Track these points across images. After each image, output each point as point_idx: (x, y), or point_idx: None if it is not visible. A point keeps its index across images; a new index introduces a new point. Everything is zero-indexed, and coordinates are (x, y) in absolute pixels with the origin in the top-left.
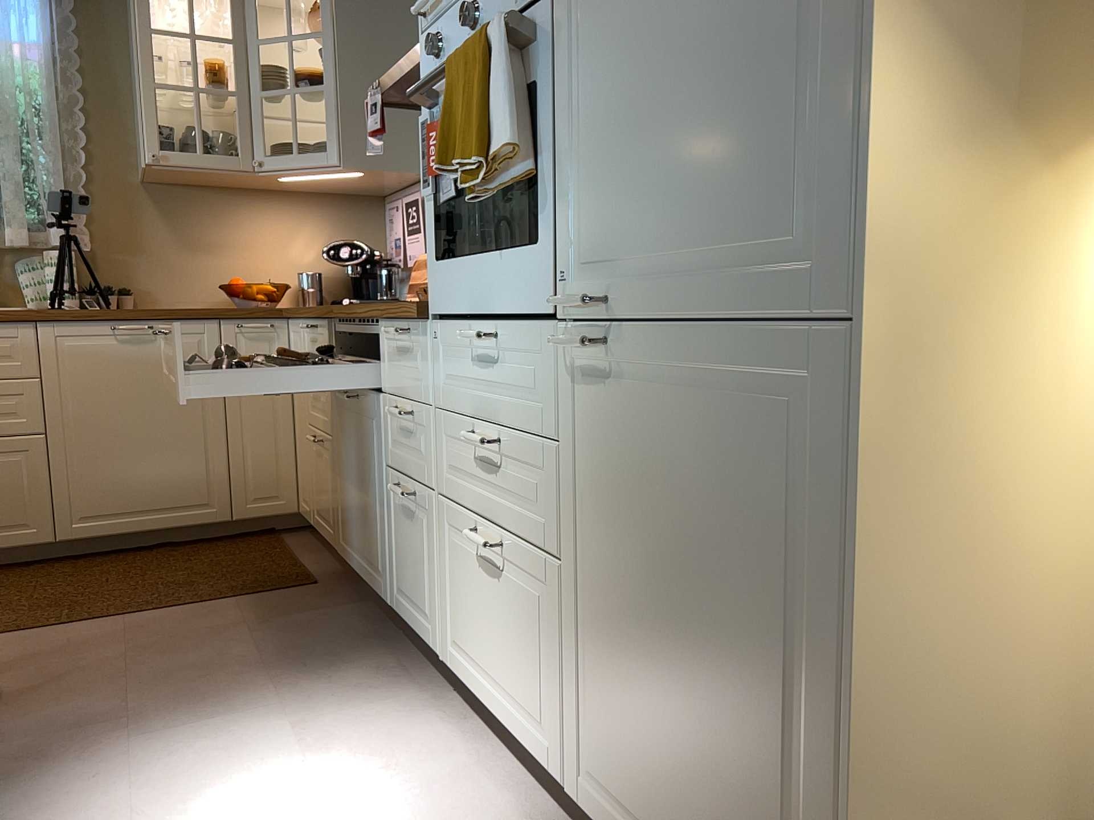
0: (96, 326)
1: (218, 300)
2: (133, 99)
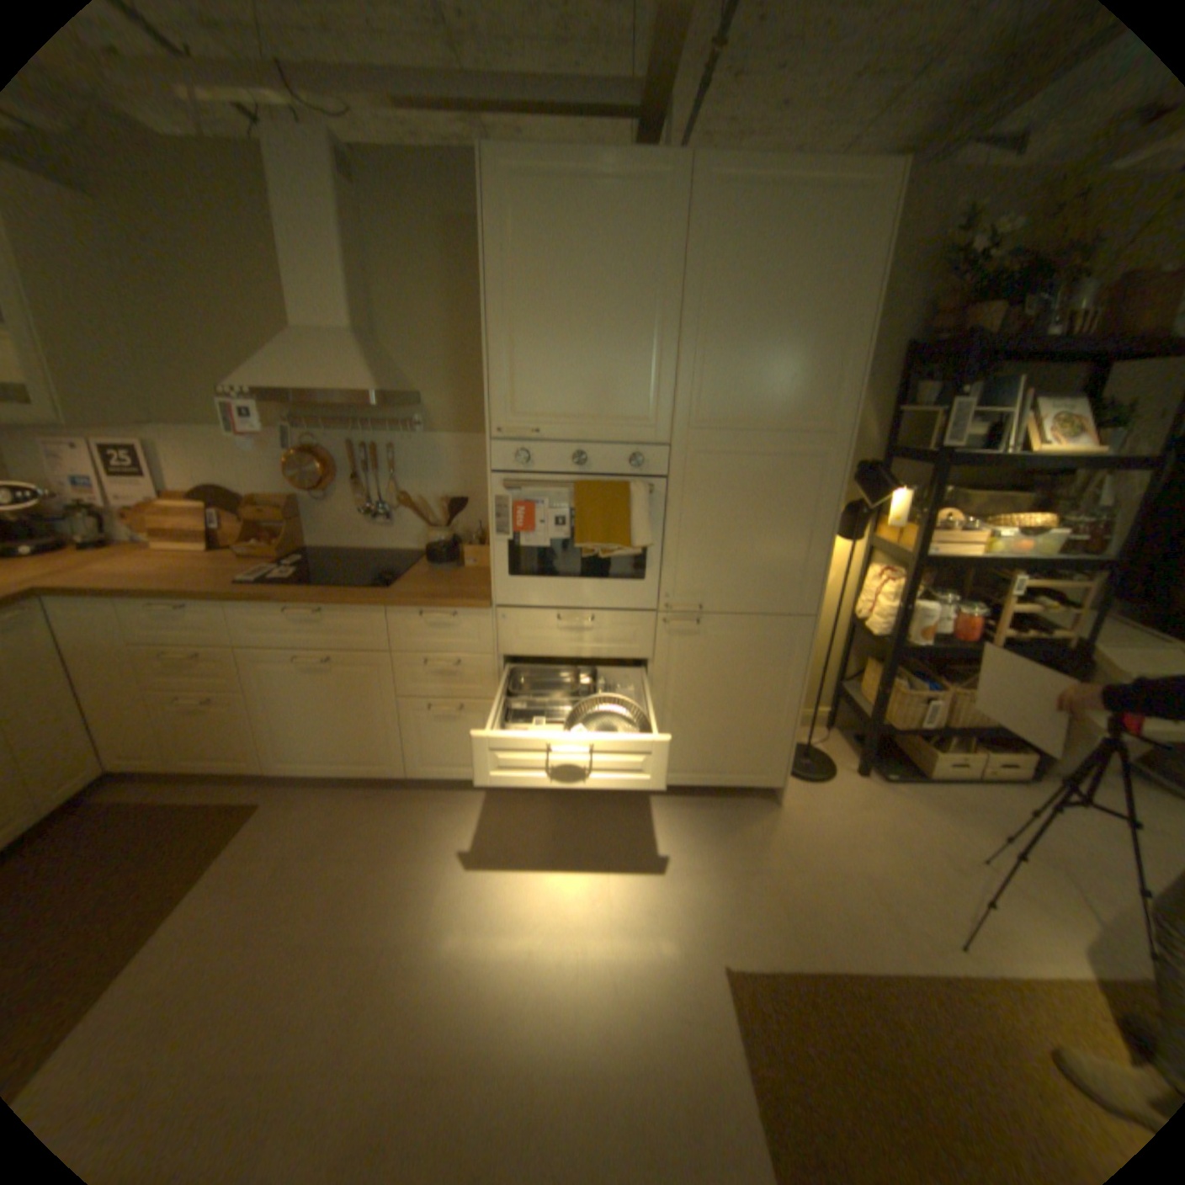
0: None
1: None
2: None
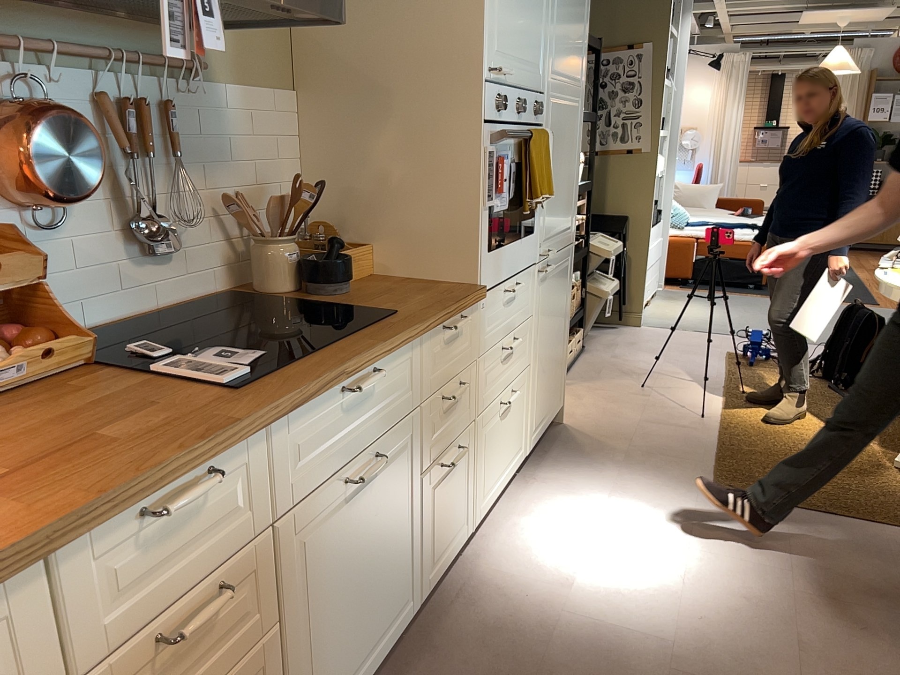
0: None
1: None
2: None
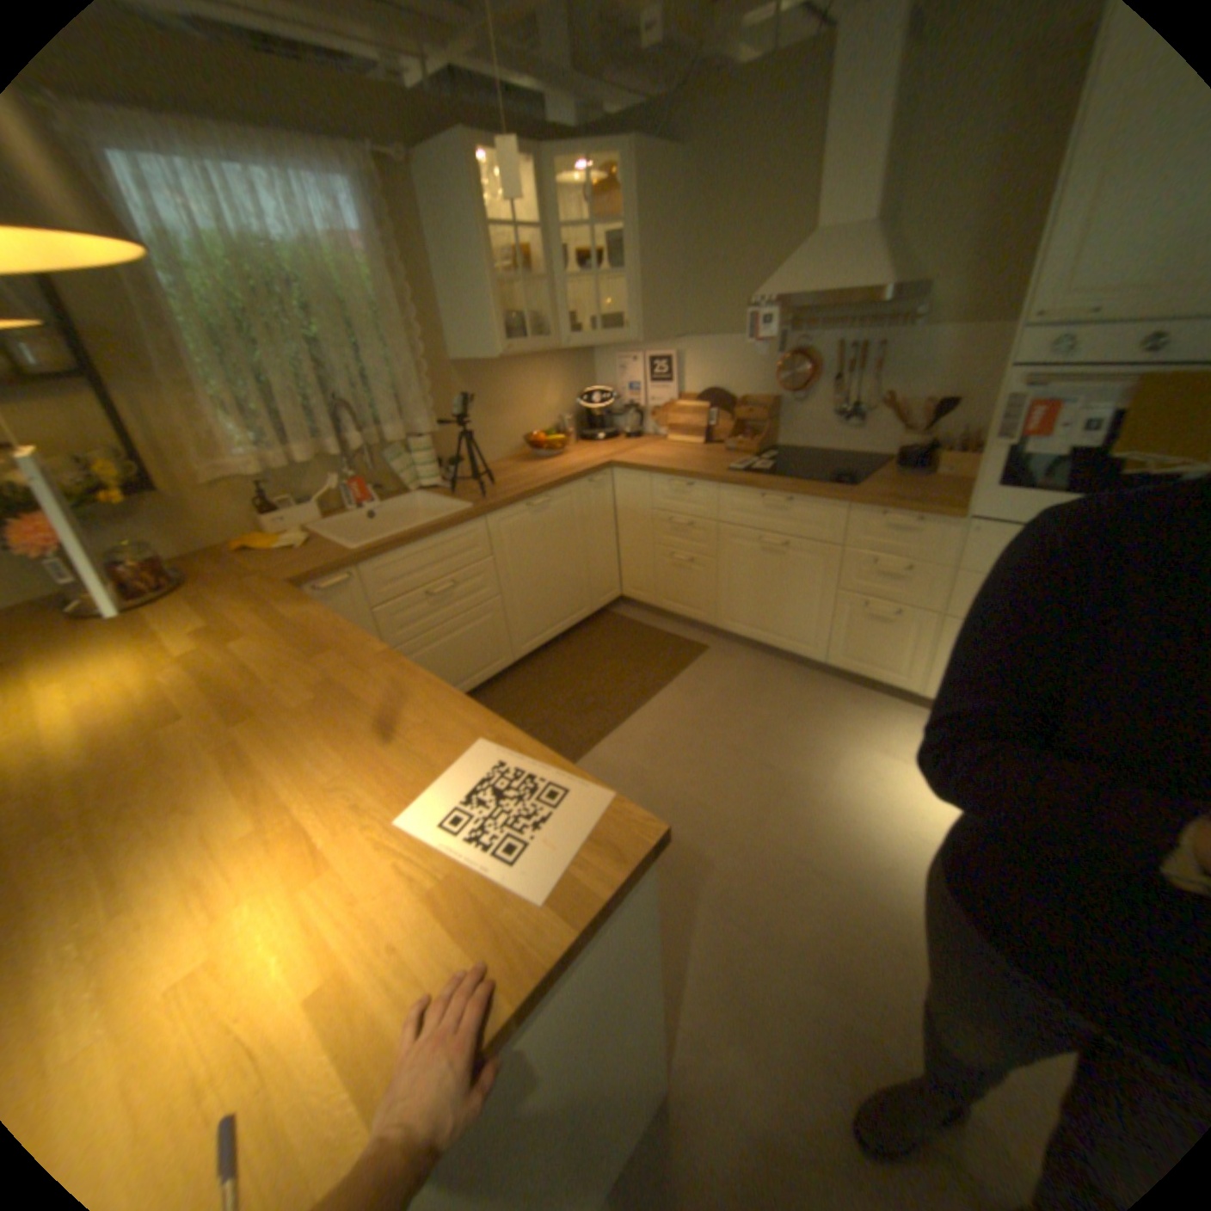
0: (516, 509)
1: (507, 451)
2: (429, 283)
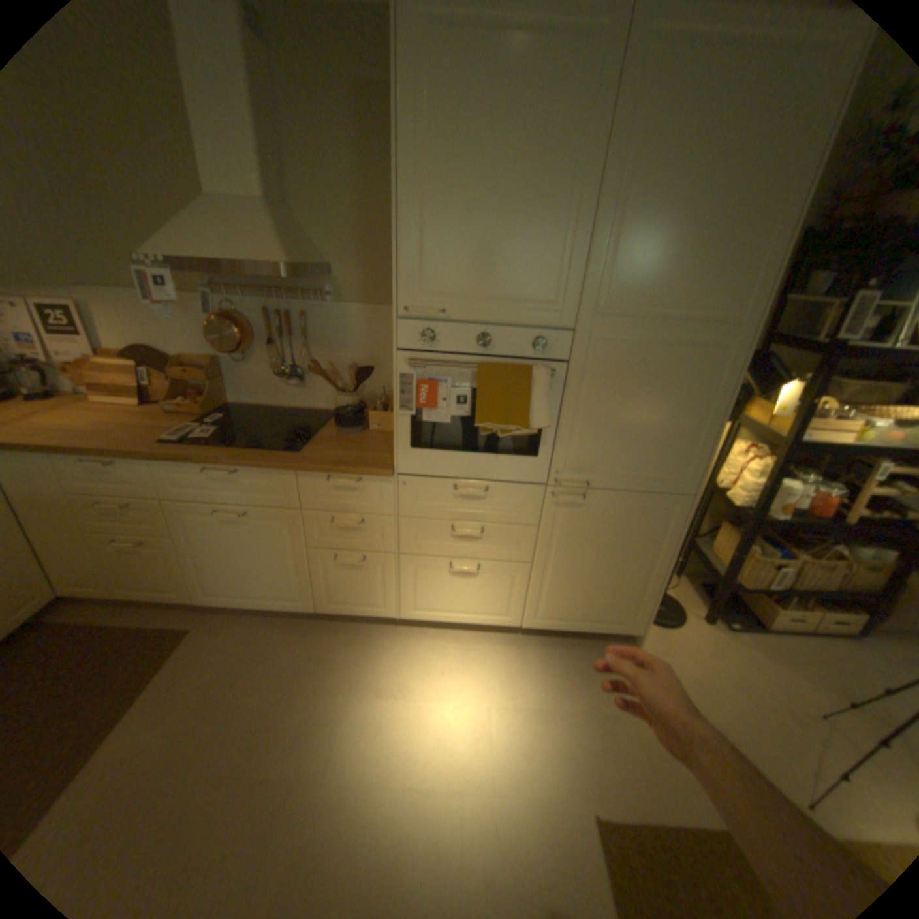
0: None
1: None
2: None
